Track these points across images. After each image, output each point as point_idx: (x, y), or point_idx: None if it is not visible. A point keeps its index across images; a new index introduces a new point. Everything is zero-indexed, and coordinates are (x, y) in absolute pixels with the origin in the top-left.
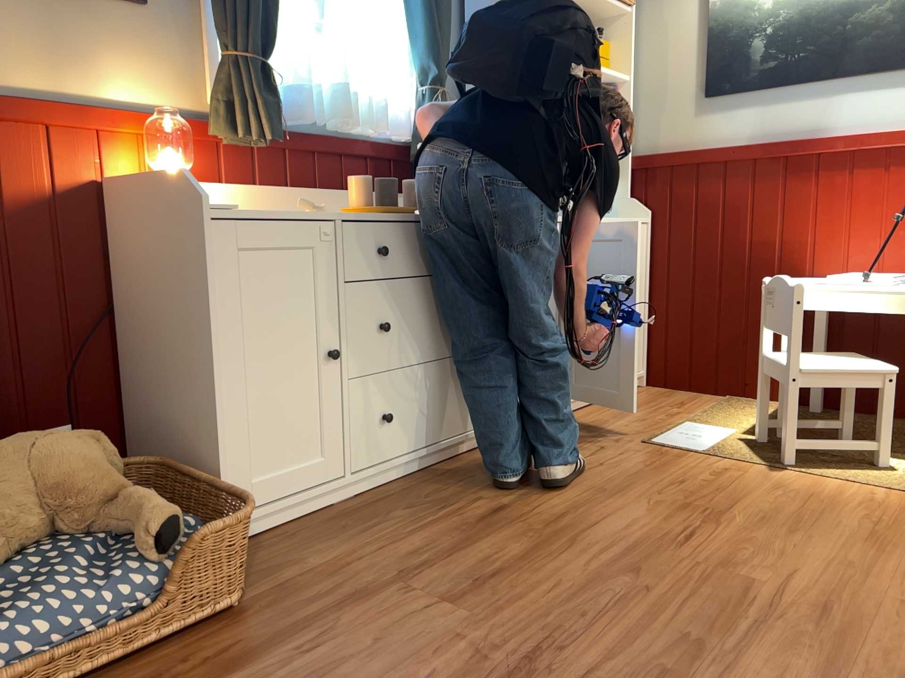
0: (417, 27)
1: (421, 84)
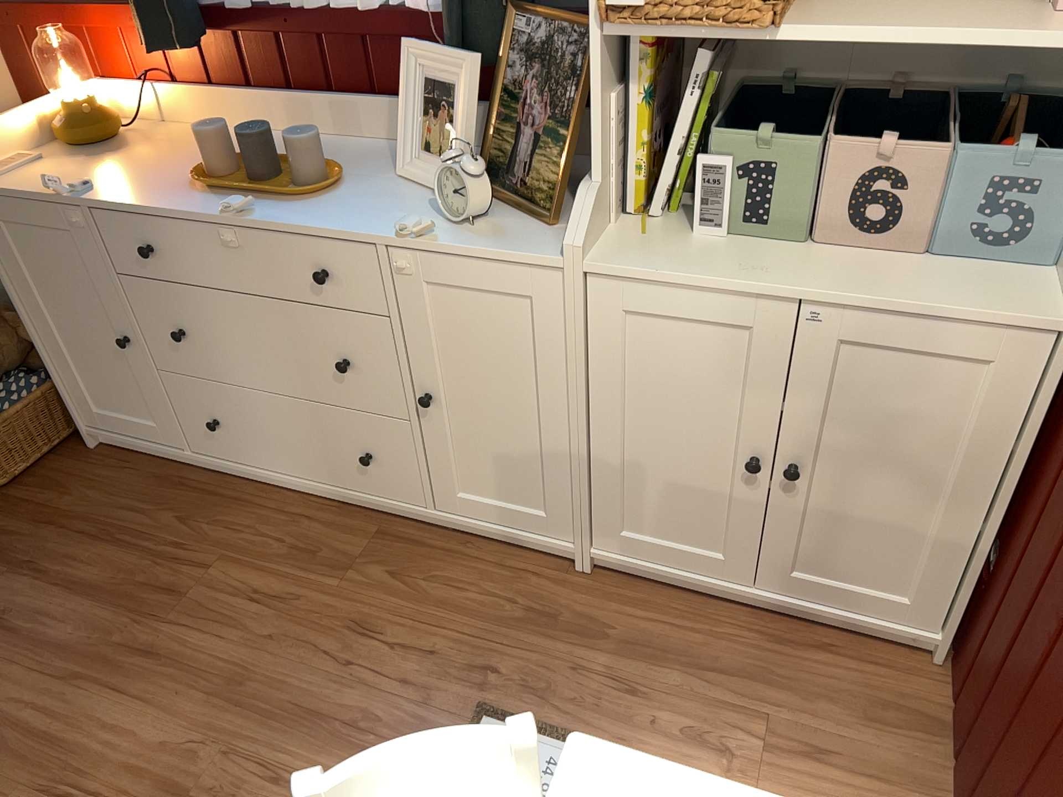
0: None
1: None
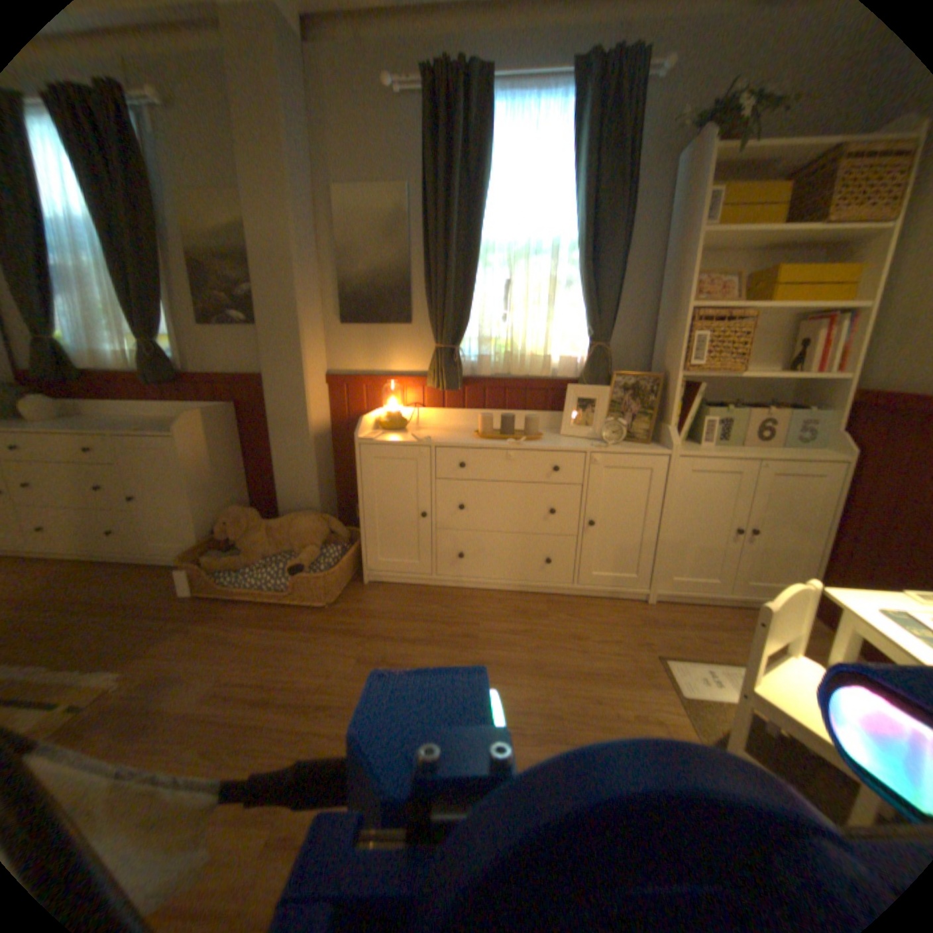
0: (585, 300)
1: (589, 339)
